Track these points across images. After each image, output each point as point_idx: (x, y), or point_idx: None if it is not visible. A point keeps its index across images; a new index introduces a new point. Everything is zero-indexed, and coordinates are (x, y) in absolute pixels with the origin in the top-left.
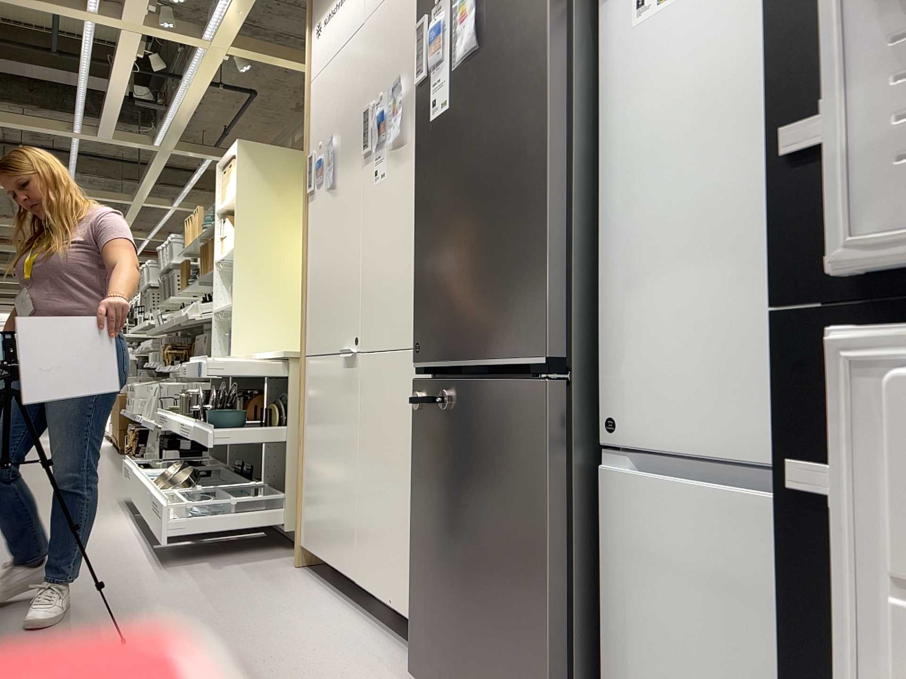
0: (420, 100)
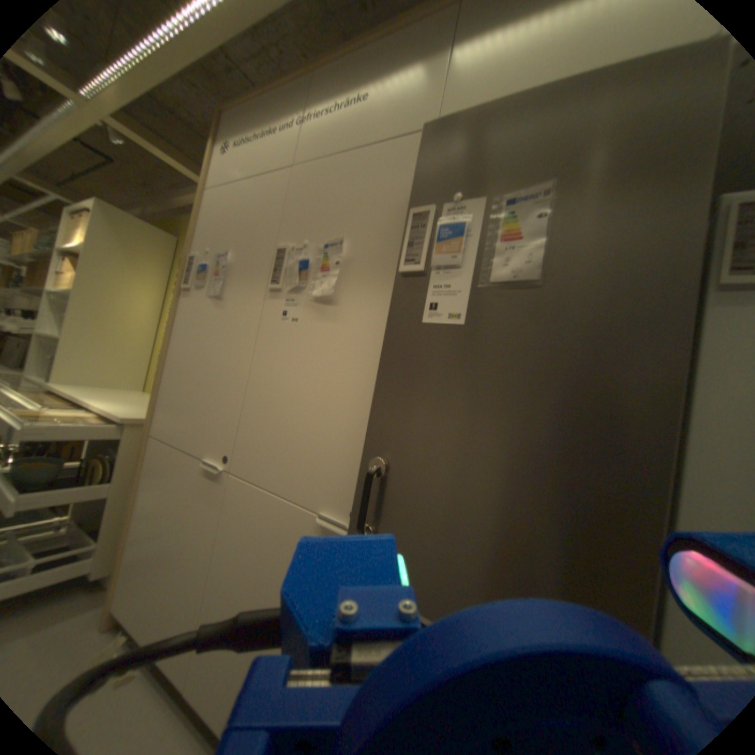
0: (404, 291)
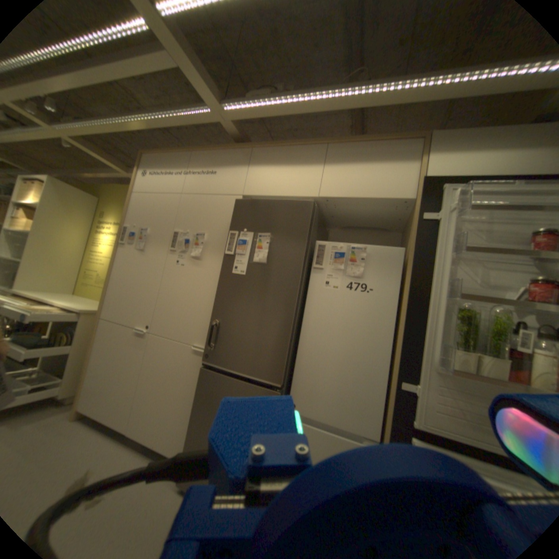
0: (226, 261)
